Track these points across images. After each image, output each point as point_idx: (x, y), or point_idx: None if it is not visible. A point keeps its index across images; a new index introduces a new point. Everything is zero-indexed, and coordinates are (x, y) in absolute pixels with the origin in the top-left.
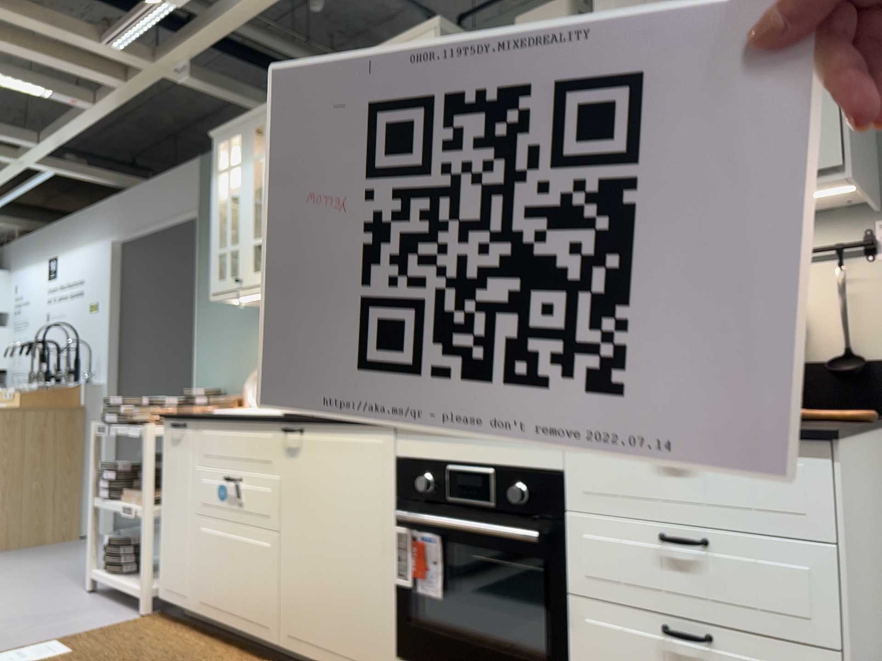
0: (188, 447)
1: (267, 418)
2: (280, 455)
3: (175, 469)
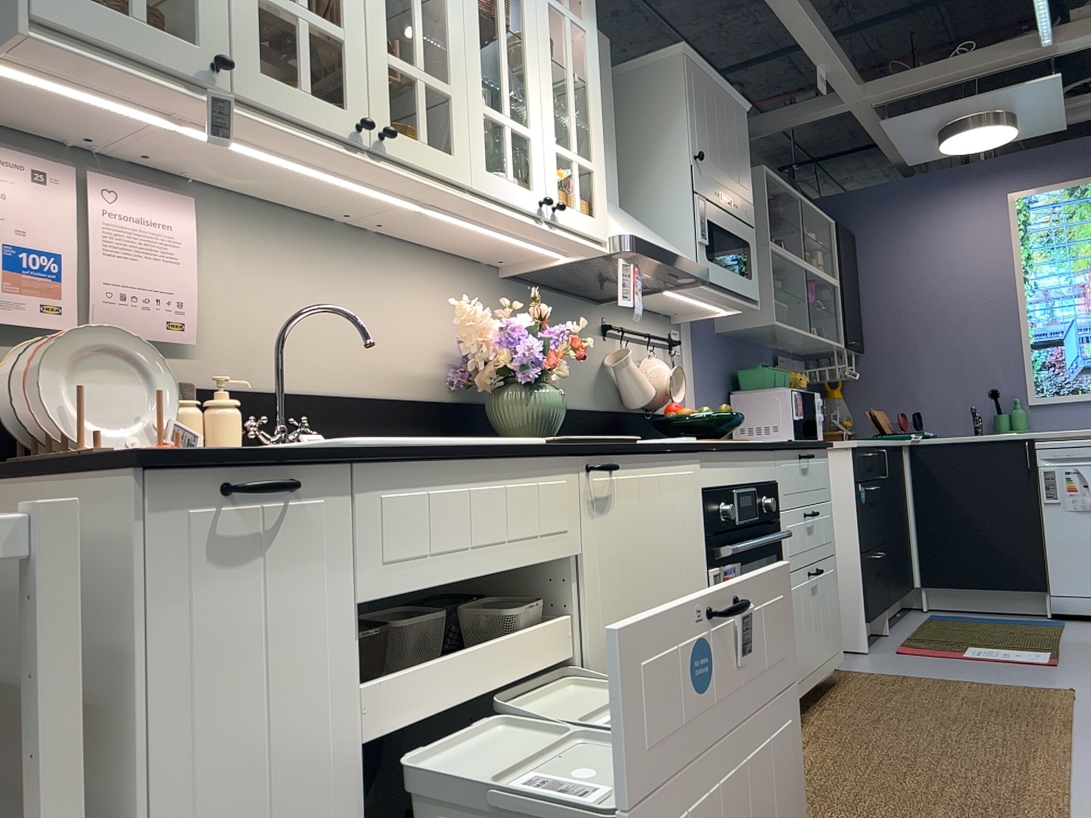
0: (307, 556)
1: (561, 448)
2: (580, 516)
3: (238, 650)
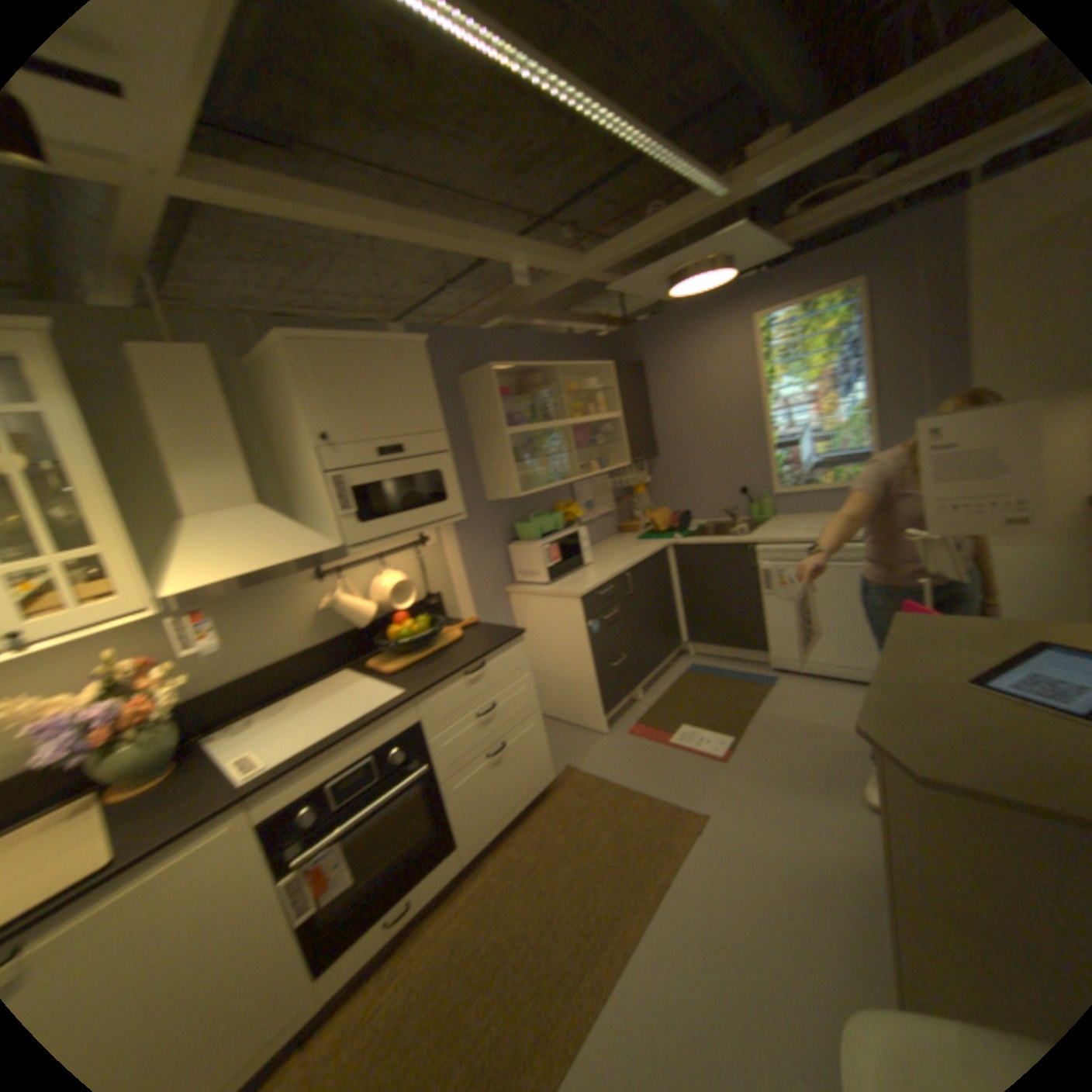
0: None
1: None
2: None
3: None
